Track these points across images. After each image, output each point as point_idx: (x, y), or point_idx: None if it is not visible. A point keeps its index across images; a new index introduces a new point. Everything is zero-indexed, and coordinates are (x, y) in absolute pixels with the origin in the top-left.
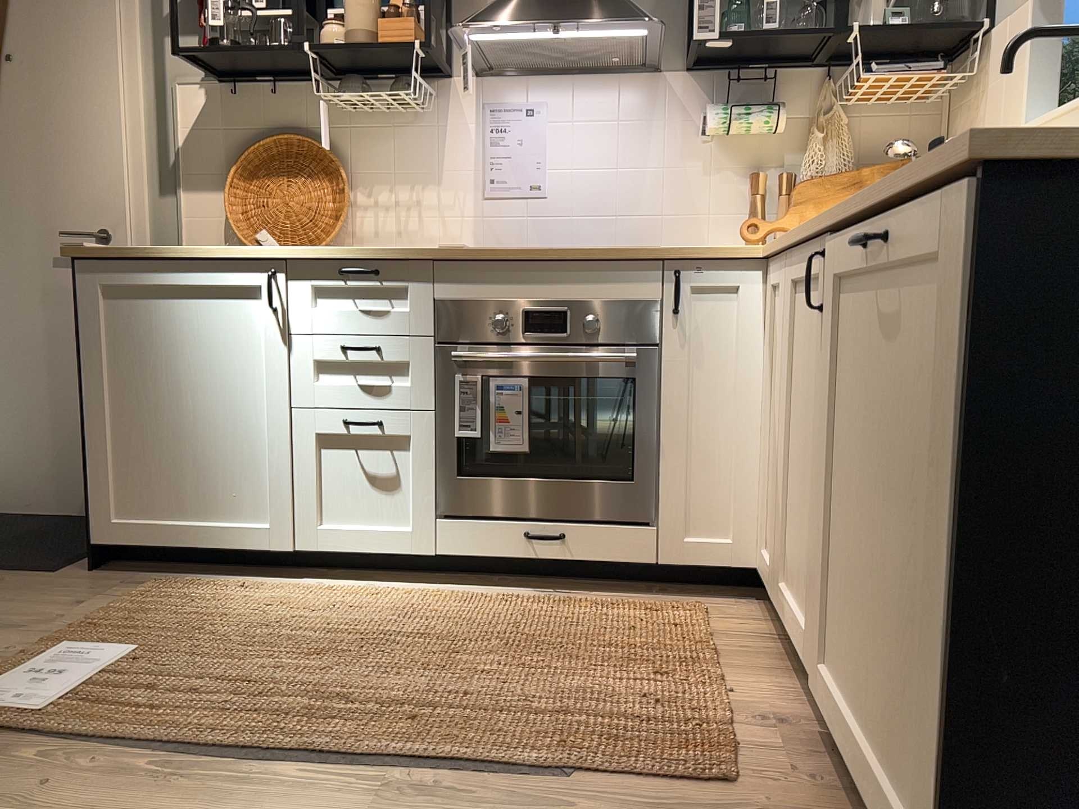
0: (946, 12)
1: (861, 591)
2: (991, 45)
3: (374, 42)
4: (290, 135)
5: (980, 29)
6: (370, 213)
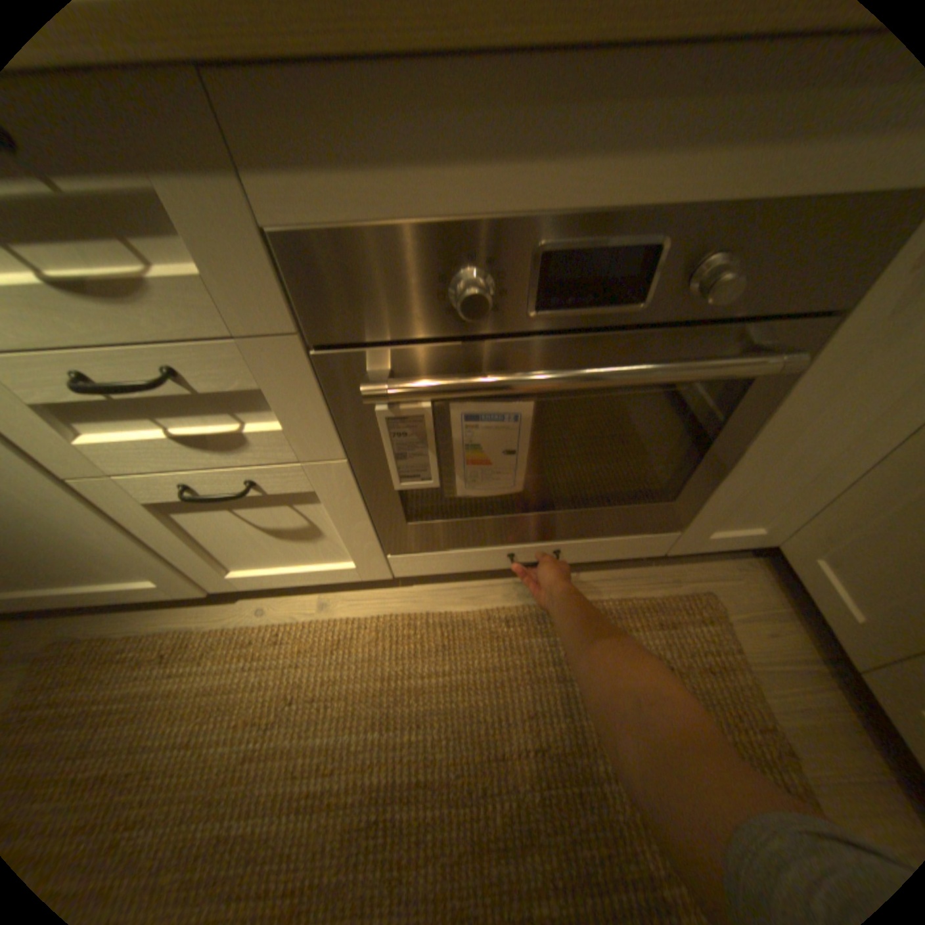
0: None
1: None
2: None
3: None
4: None
5: None
6: None
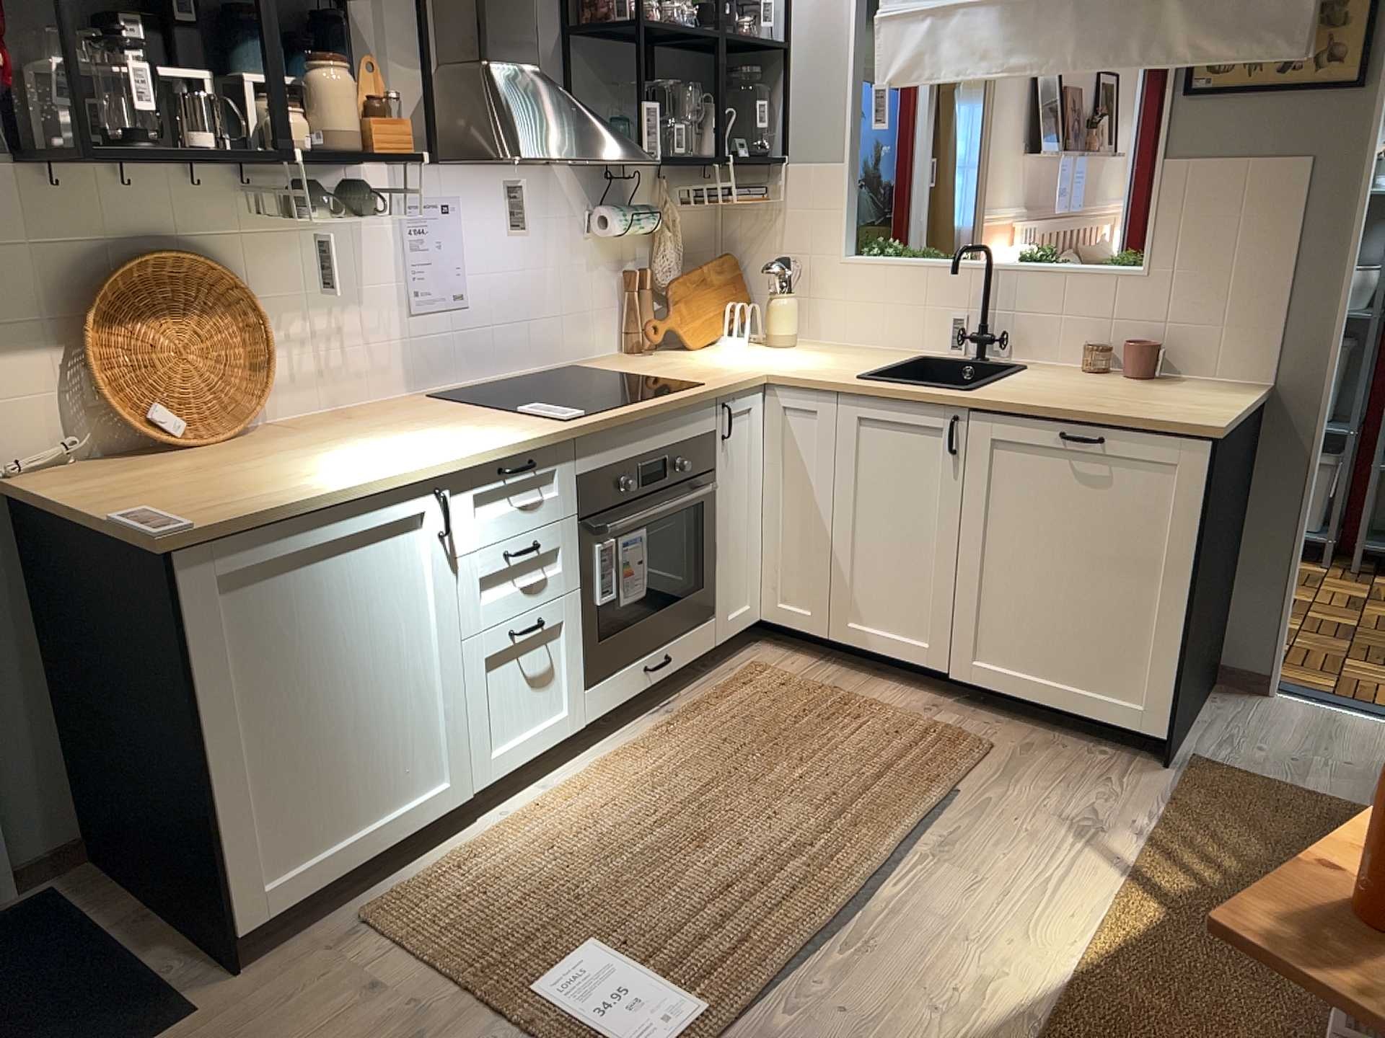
0: (736, 128)
1: (1025, 612)
2: (792, 175)
3: (364, 148)
4: (173, 254)
5: (785, 161)
6: (282, 352)
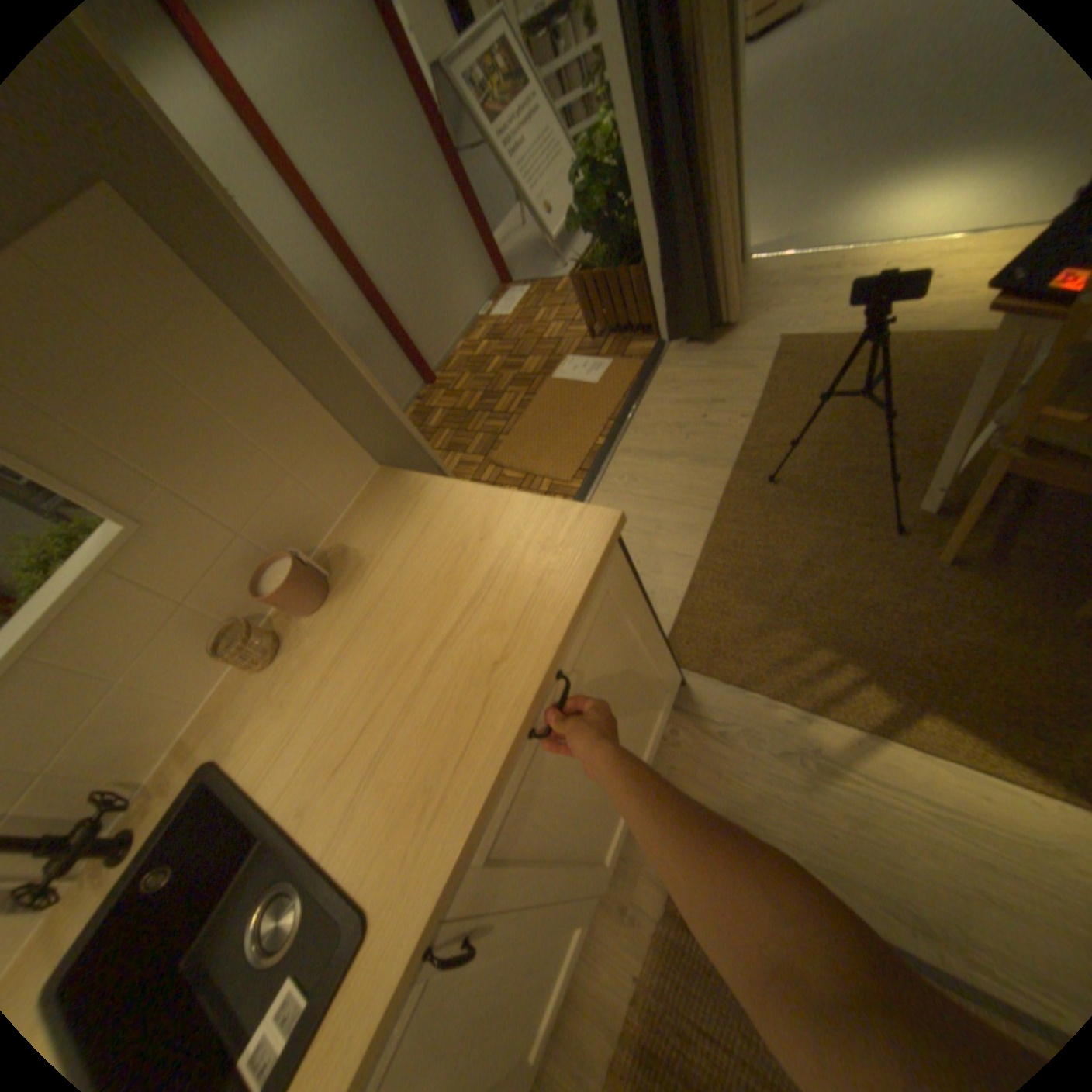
0: None
1: (602, 809)
2: None
3: None
4: None
5: None
6: None
